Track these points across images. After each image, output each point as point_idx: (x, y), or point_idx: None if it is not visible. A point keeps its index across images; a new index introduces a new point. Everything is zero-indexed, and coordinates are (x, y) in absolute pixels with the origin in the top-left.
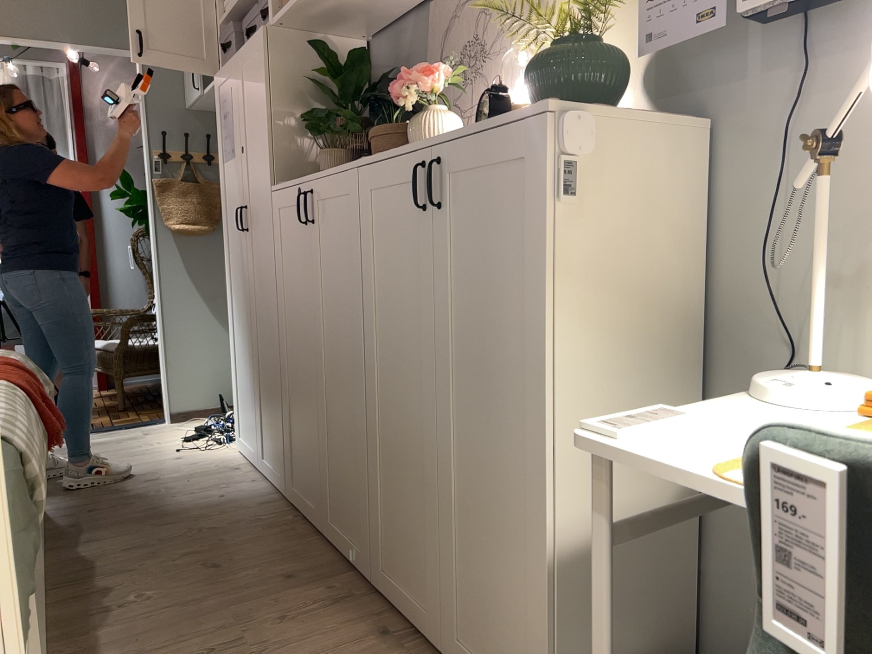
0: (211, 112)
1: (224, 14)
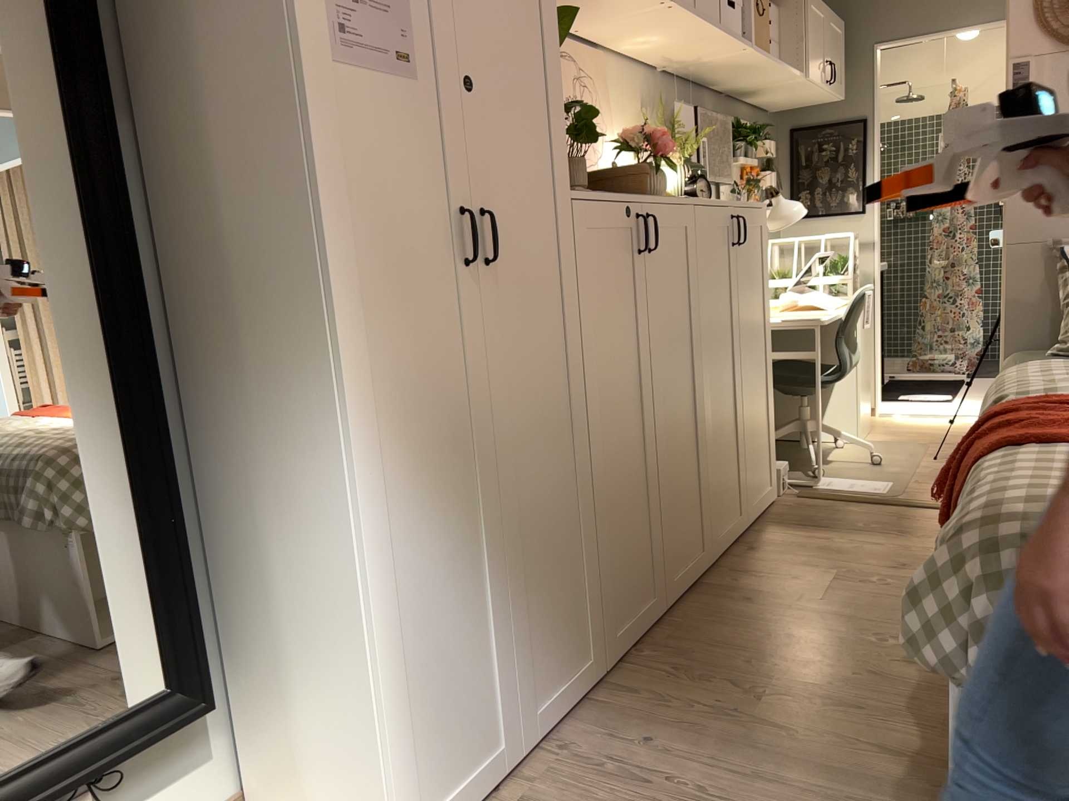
0: None
1: None
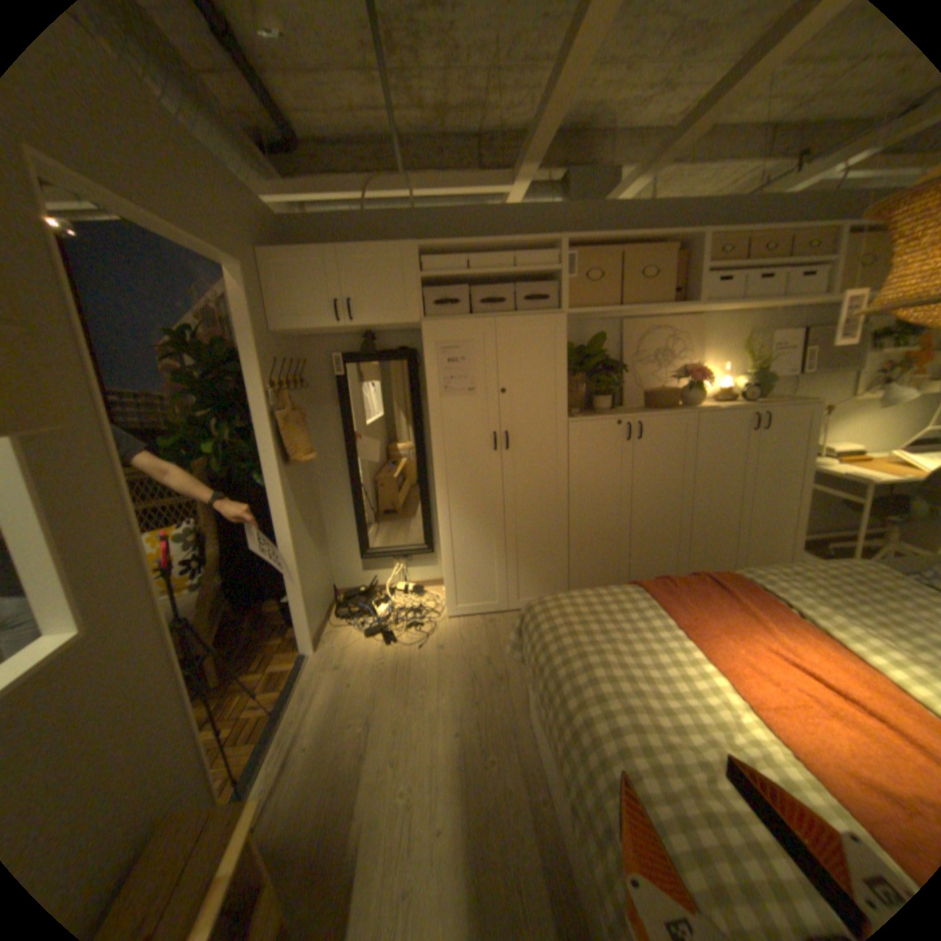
0: (280, 336)
1: (442, 275)
